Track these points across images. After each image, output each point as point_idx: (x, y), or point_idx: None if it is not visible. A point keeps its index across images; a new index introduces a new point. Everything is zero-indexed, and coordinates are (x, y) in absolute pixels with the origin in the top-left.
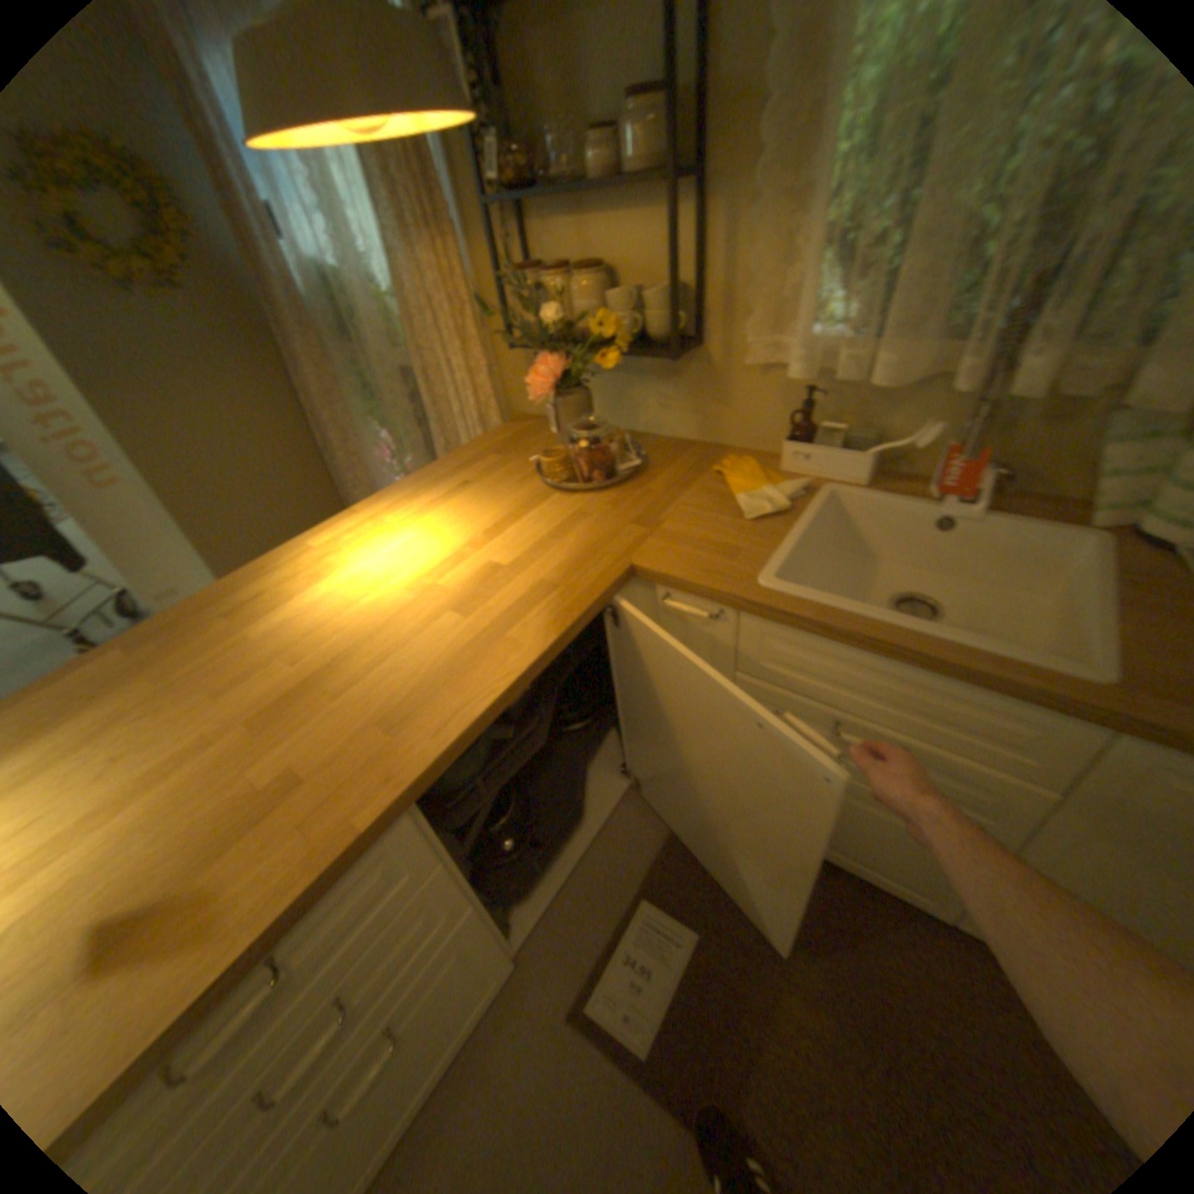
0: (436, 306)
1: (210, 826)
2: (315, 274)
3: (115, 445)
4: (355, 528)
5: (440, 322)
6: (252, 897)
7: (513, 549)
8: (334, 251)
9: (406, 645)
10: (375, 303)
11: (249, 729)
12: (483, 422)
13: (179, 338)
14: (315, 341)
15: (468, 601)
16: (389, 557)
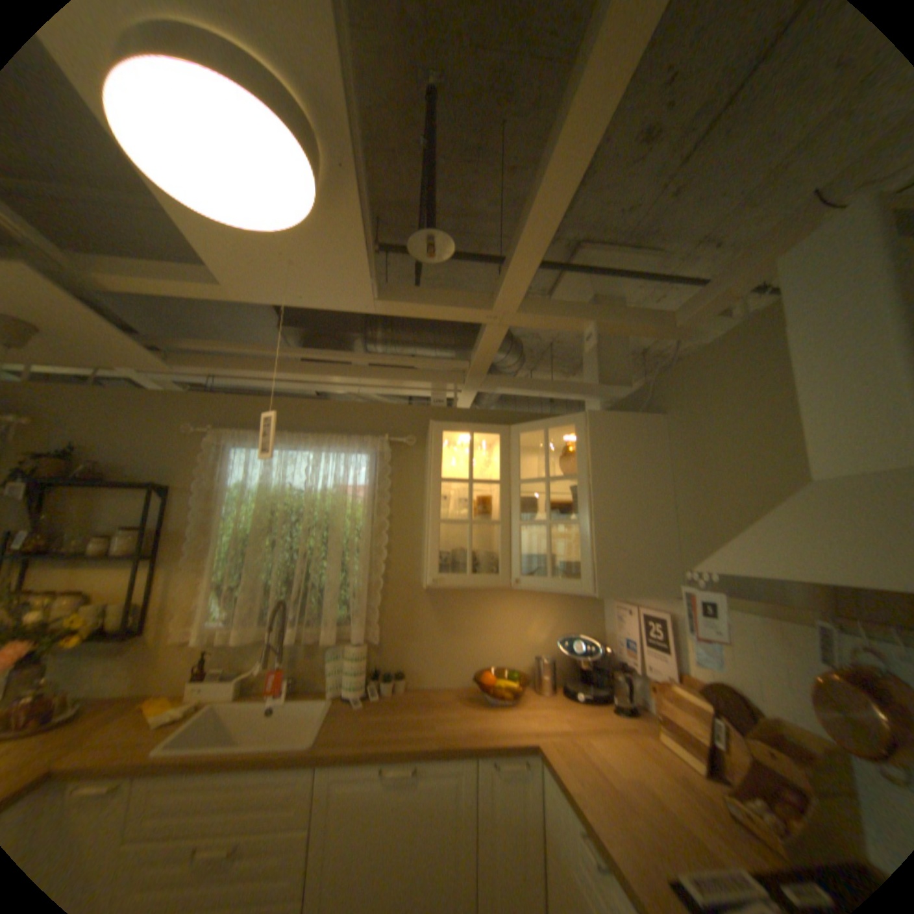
0: None
1: None
2: None
3: None
4: None
5: None
6: None
7: None
8: None
9: None
10: None
11: None
12: None
13: None
14: None
15: None
16: None
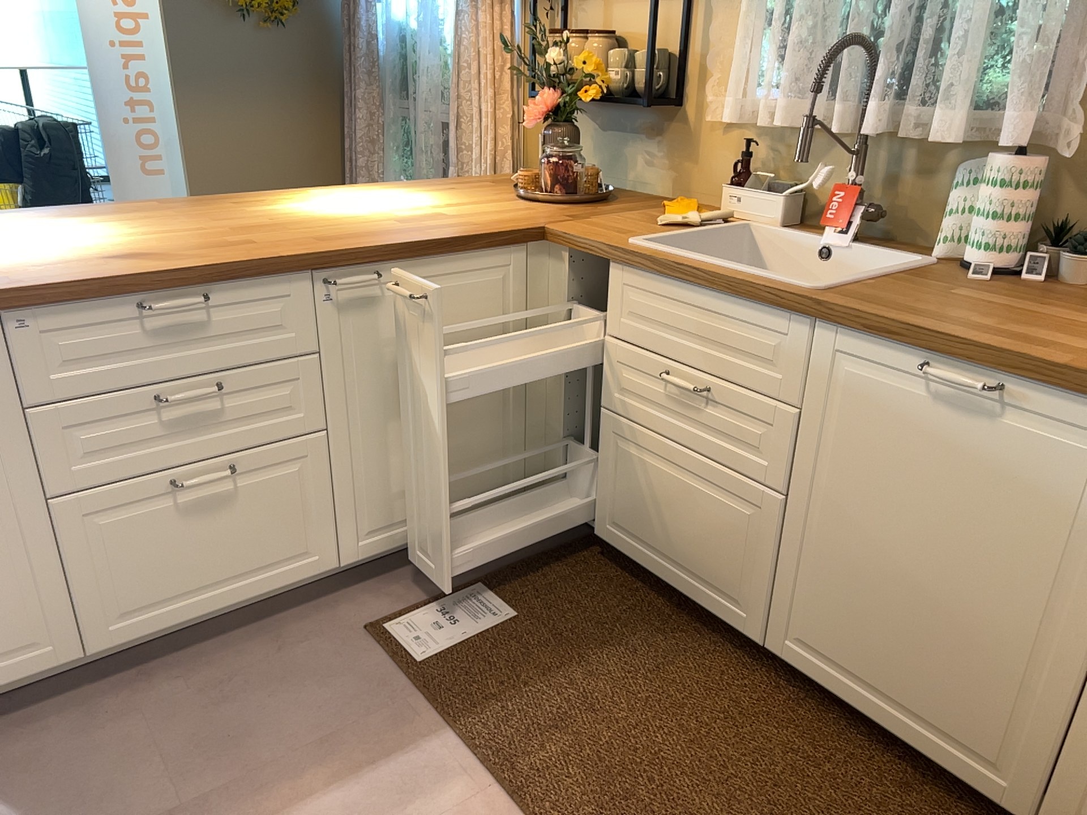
0: (484, 63)
1: (199, 245)
2: (401, 36)
3: (185, 138)
4: (351, 191)
5: (485, 77)
6: (214, 259)
7: (462, 211)
8: (421, 17)
9: (353, 225)
10: (440, 61)
11: (234, 230)
12: (497, 171)
13: (271, 68)
14: (380, 93)
15: (410, 220)
16: (367, 202)
